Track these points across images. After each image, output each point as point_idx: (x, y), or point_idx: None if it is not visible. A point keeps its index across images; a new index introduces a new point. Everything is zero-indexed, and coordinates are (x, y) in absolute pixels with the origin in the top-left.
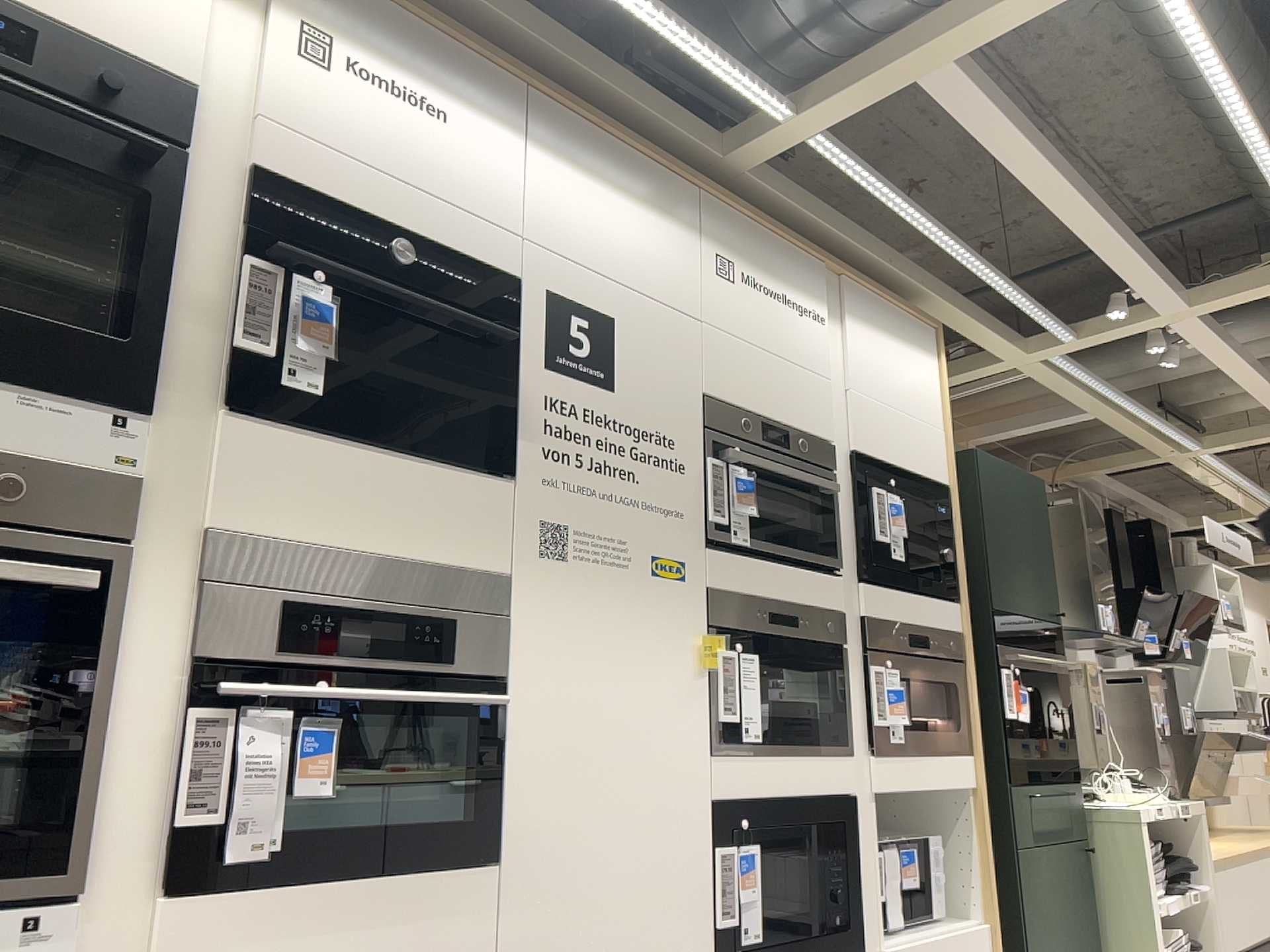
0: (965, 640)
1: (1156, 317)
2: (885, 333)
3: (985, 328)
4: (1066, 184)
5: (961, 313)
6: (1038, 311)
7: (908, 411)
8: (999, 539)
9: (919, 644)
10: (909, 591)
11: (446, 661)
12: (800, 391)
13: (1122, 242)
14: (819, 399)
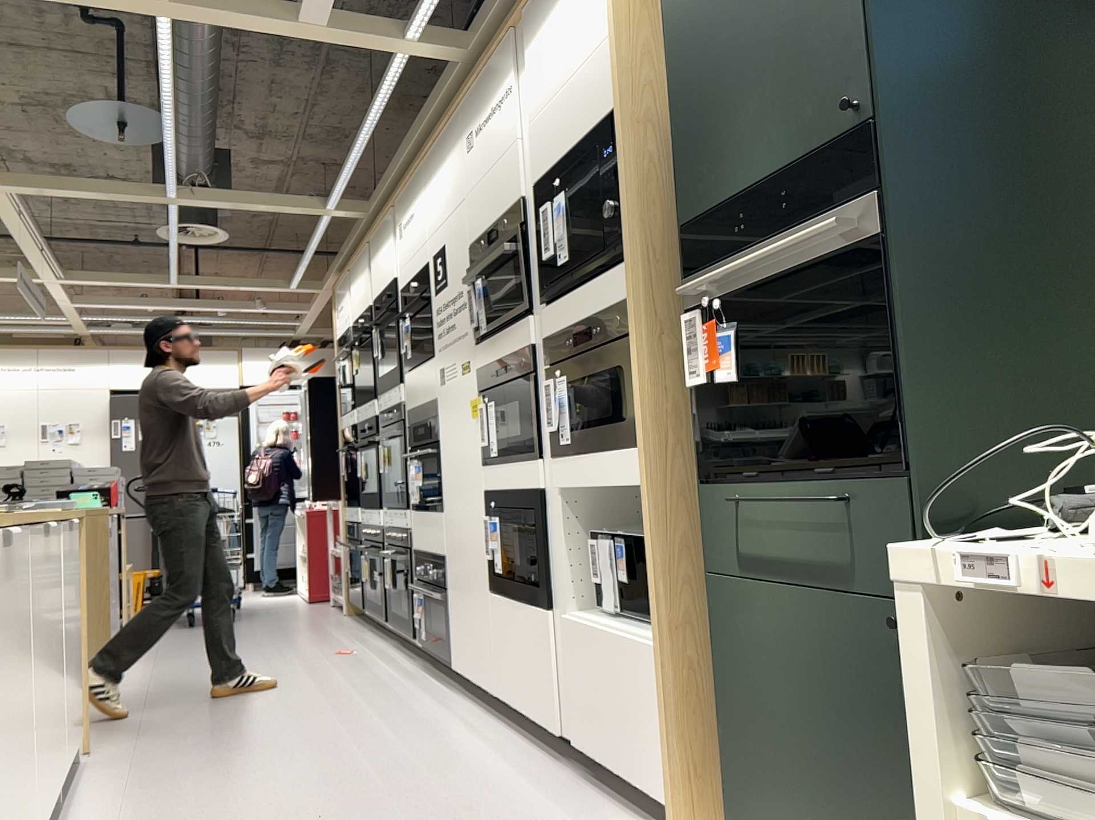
0: (636, 304)
1: None
2: (554, 9)
3: None
4: None
5: None
6: None
7: (575, 70)
8: (704, 92)
9: (585, 339)
10: (583, 285)
11: (429, 437)
12: (502, 181)
13: None
14: (512, 170)
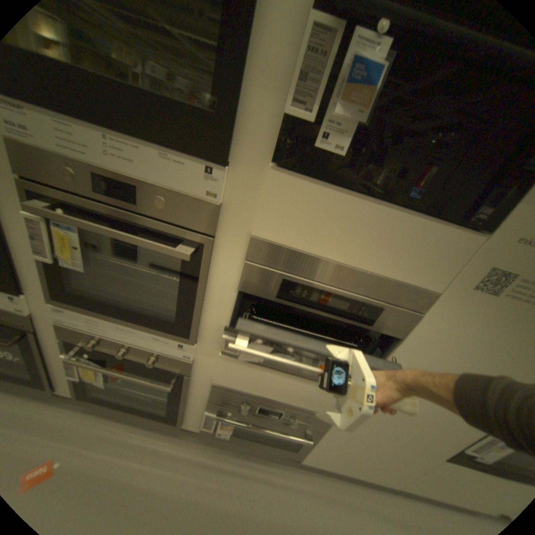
0: None
1: None
2: None
3: None
4: None
5: None
6: None
7: None
8: None
9: None
10: None
11: (368, 324)
12: None
13: None
14: None
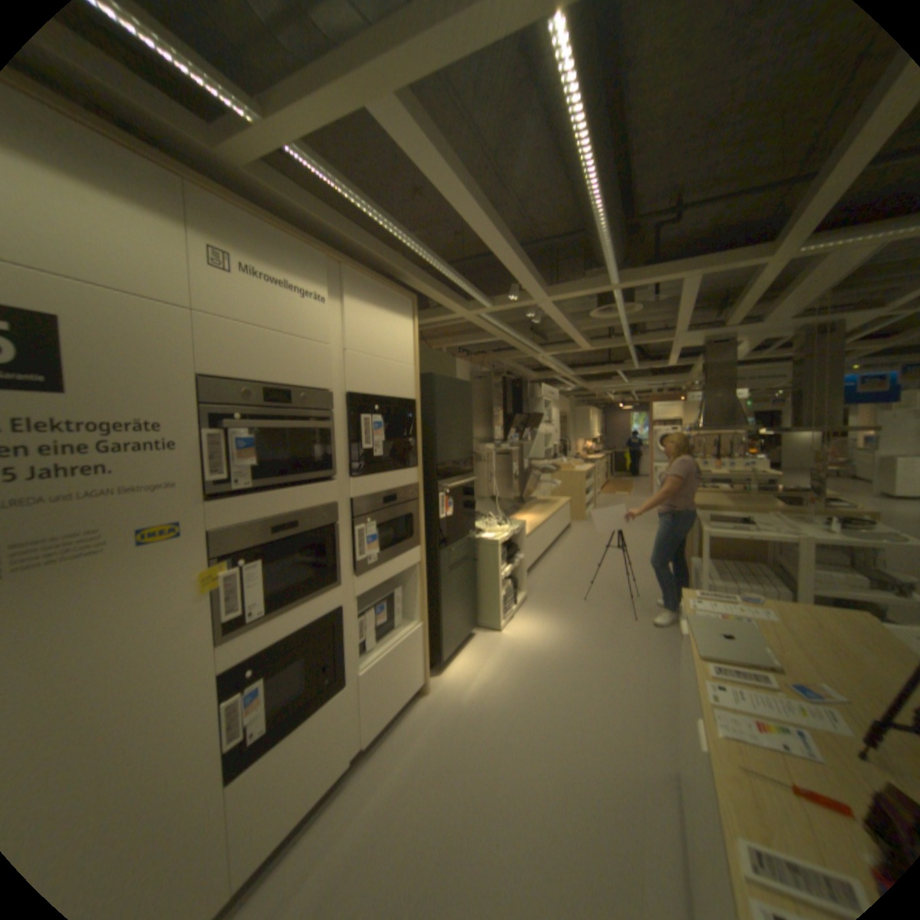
0: (419, 487)
1: (534, 301)
2: (376, 307)
3: (446, 298)
4: (488, 220)
5: (431, 290)
6: (474, 292)
7: (390, 358)
8: (444, 424)
9: (389, 501)
10: (385, 471)
11: None
12: (300, 359)
13: (519, 261)
14: (318, 362)
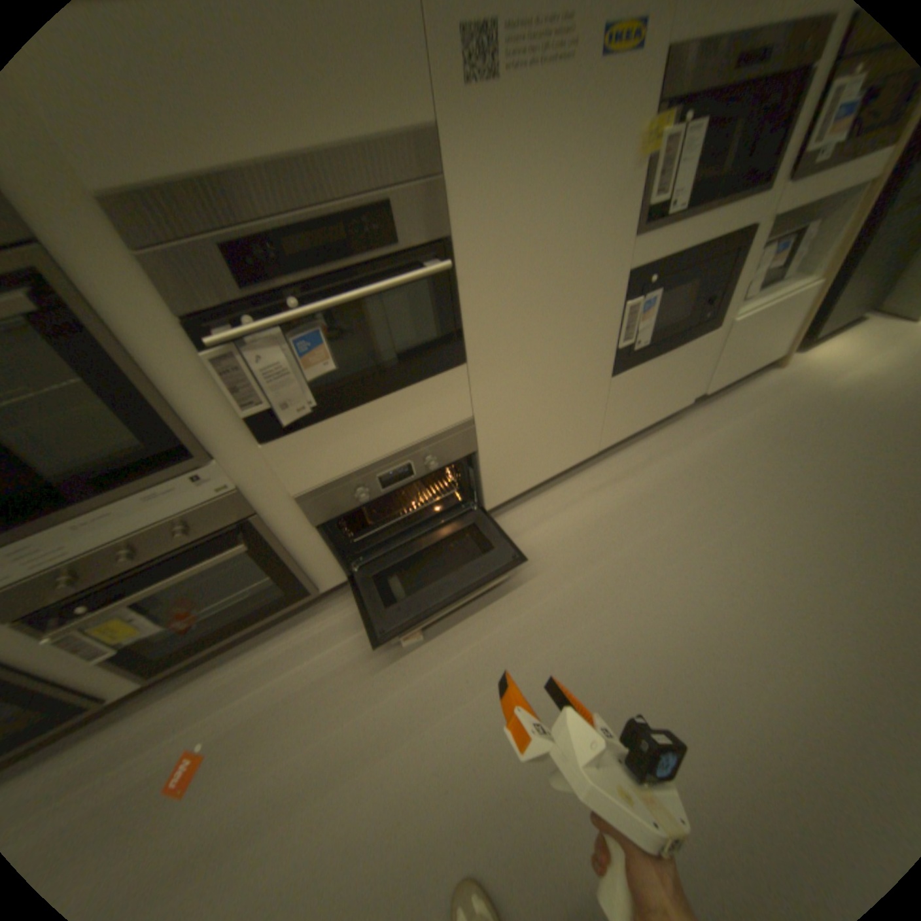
0: None
1: None
2: None
3: None
4: None
5: None
6: None
7: None
8: None
9: None
10: None
11: (390, 243)
12: None
13: None
14: None
